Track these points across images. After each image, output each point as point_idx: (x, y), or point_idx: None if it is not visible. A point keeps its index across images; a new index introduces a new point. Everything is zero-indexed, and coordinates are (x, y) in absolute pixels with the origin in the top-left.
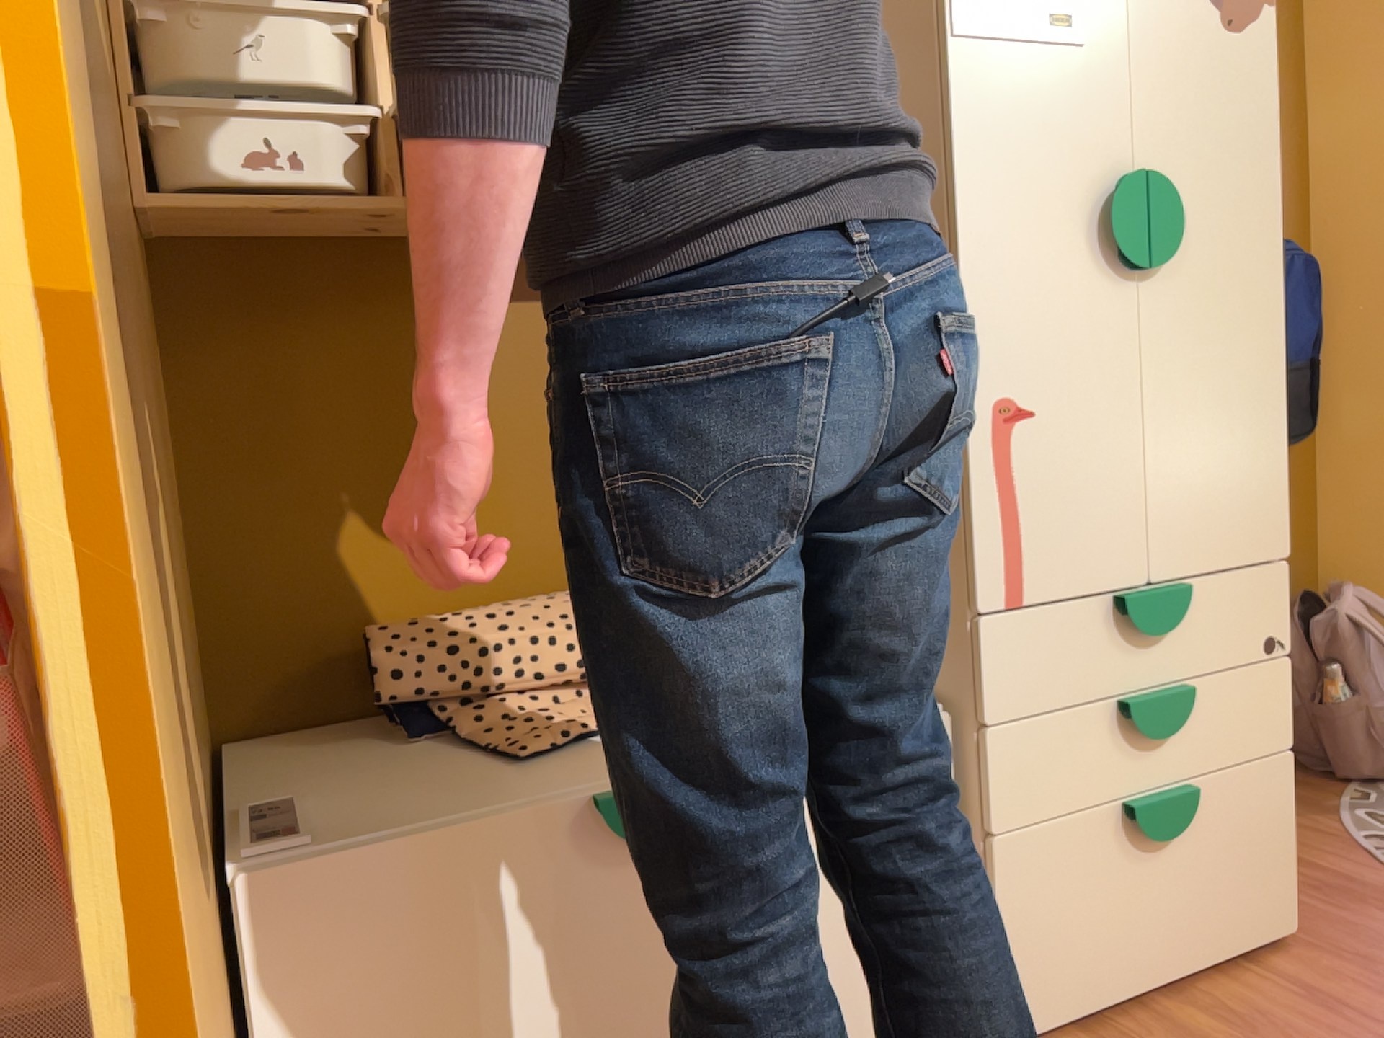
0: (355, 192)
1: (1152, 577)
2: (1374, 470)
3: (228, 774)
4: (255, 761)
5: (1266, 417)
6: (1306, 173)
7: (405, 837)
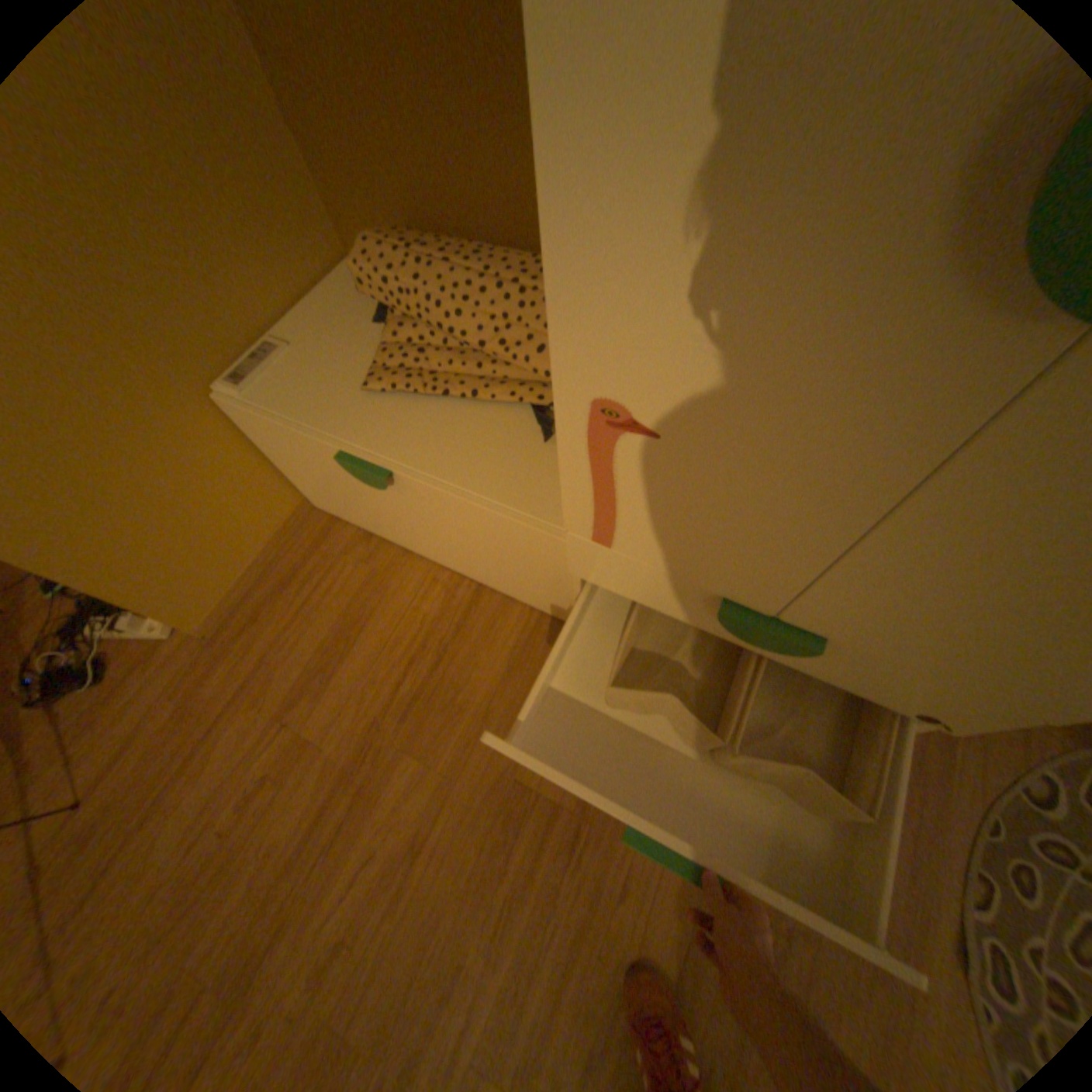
0: None
1: (777, 614)
2: None
3: (308, 294)
4: (329, 288)
5: None
6: None
7: (269, 412)
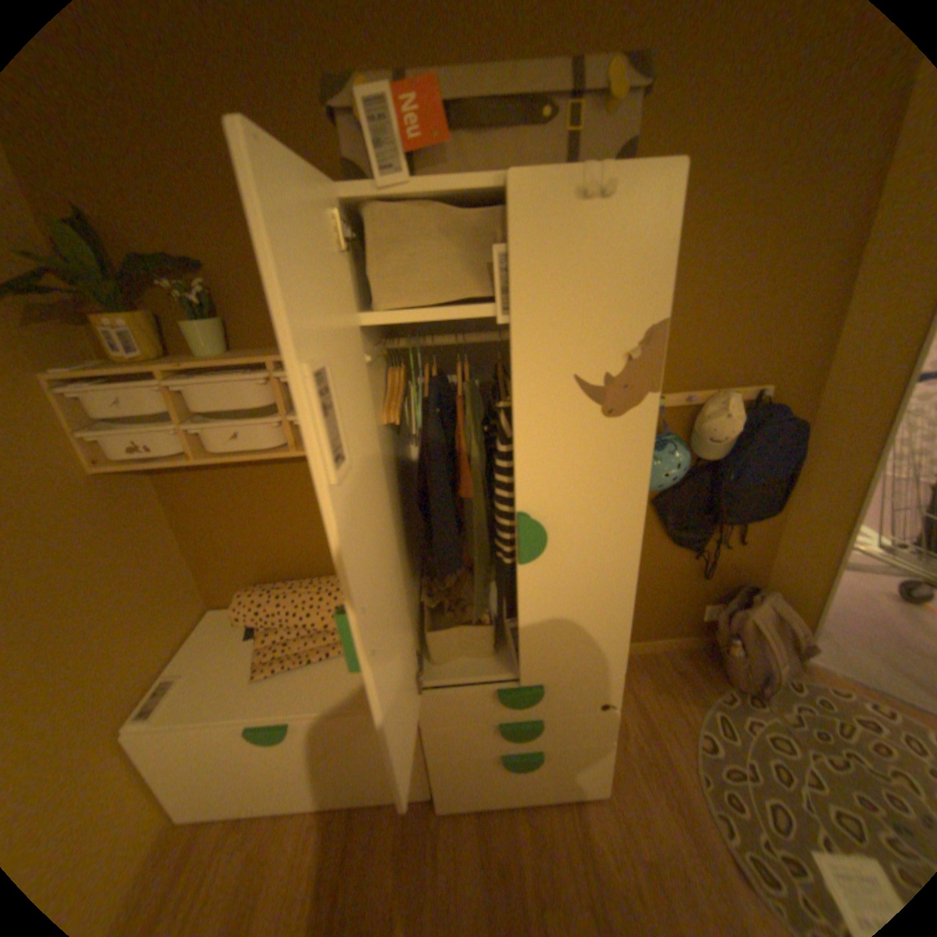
0: (176, 456)
1: (519, 684)
2: (819, 539)
3: (186, 641)
4: (201, 632)
5: (612, 619)
6: (830, 356)
7: (178, 727)
